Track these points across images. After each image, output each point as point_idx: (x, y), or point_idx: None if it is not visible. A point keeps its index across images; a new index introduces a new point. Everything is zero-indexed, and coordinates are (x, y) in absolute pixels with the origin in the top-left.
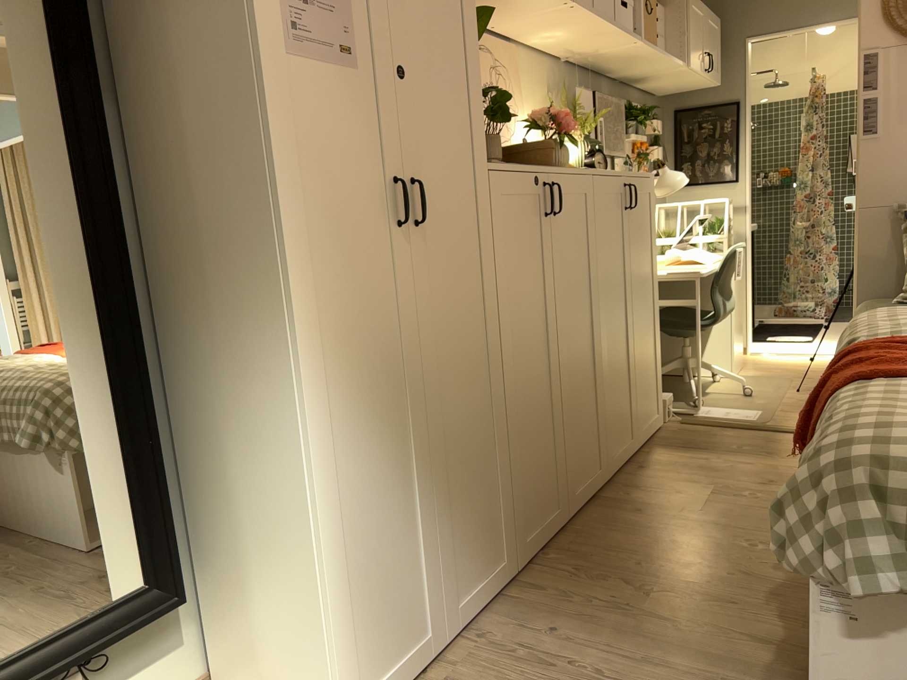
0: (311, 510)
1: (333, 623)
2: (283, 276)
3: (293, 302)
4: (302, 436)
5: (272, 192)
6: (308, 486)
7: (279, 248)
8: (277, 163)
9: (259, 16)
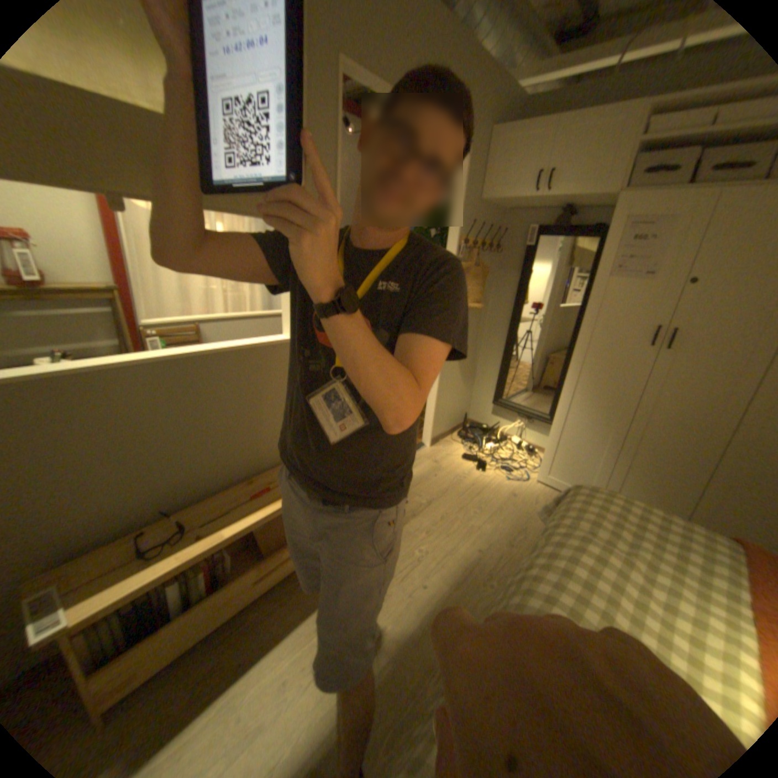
0: (557, 411)
1: (550, 446)
2: (577, 344)
3: (578, 353)
4: (563, 390)
5: (584, 319)
6: (559, 404)
7: (579, 336)
8: (591, 311)
9: (604, 265)
